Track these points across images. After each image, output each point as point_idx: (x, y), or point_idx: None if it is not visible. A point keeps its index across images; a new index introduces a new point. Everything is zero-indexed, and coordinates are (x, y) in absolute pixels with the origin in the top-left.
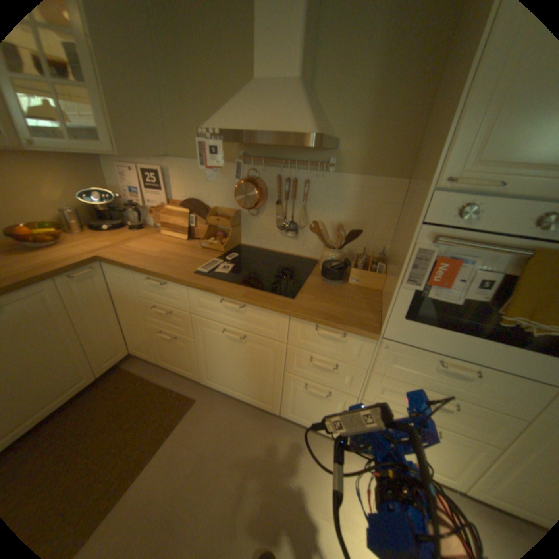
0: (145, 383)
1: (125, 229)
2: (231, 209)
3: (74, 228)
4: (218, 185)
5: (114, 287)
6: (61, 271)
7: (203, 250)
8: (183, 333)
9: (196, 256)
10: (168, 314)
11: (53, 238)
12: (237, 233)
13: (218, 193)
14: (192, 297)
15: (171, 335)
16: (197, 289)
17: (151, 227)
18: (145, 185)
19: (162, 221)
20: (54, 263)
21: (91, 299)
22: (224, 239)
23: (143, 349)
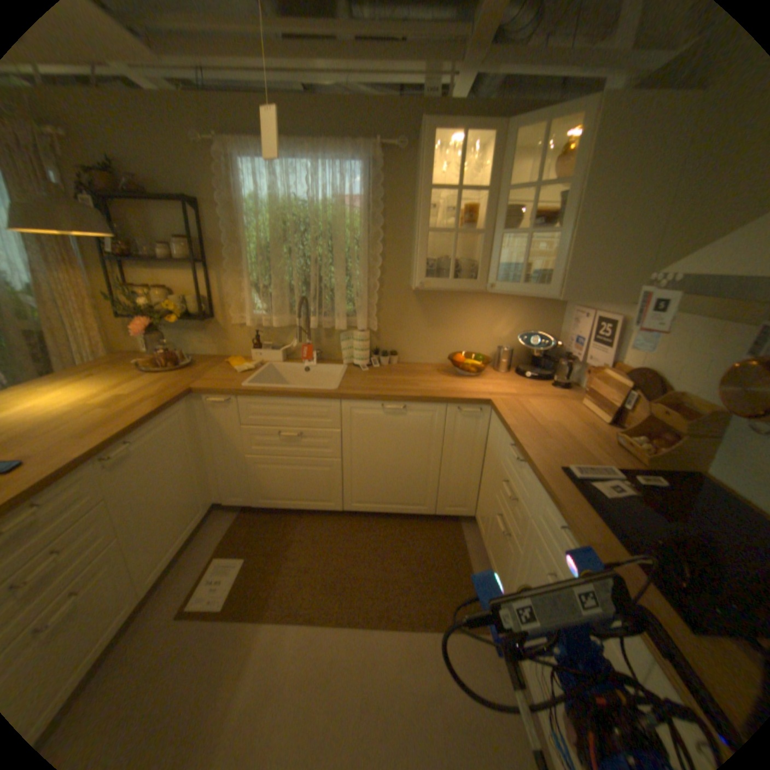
0: (466, 561)
1: (550, 384)
2: (716, 407)
3: (502, 367)
4: (708, 360)
5: (492, 438)
6: (456, 401)
7: (617, 450)
8: (518, 538)
9: (597, 452)
10: (513, 501)
11: (479, 371)
12: (705, 453)
13: (703, 373)
14: (541, 498)
15: (509, 529)
16: (547, 493)
17: (583, 392)
18: (598, 338)
19: (593, 388)
20: (458, 392)
21: (468, 439)
22: (667, 450)
23: (485, 523)
